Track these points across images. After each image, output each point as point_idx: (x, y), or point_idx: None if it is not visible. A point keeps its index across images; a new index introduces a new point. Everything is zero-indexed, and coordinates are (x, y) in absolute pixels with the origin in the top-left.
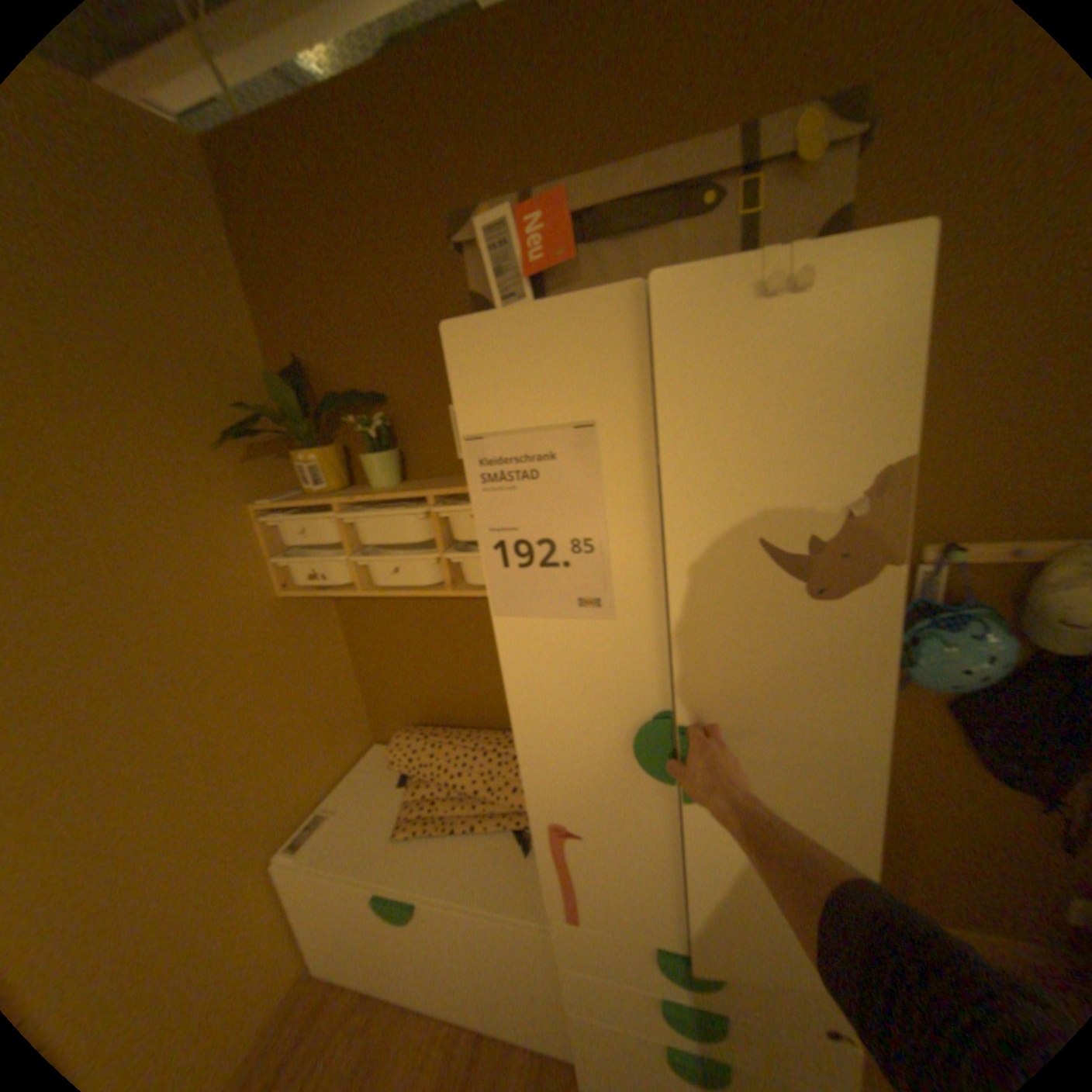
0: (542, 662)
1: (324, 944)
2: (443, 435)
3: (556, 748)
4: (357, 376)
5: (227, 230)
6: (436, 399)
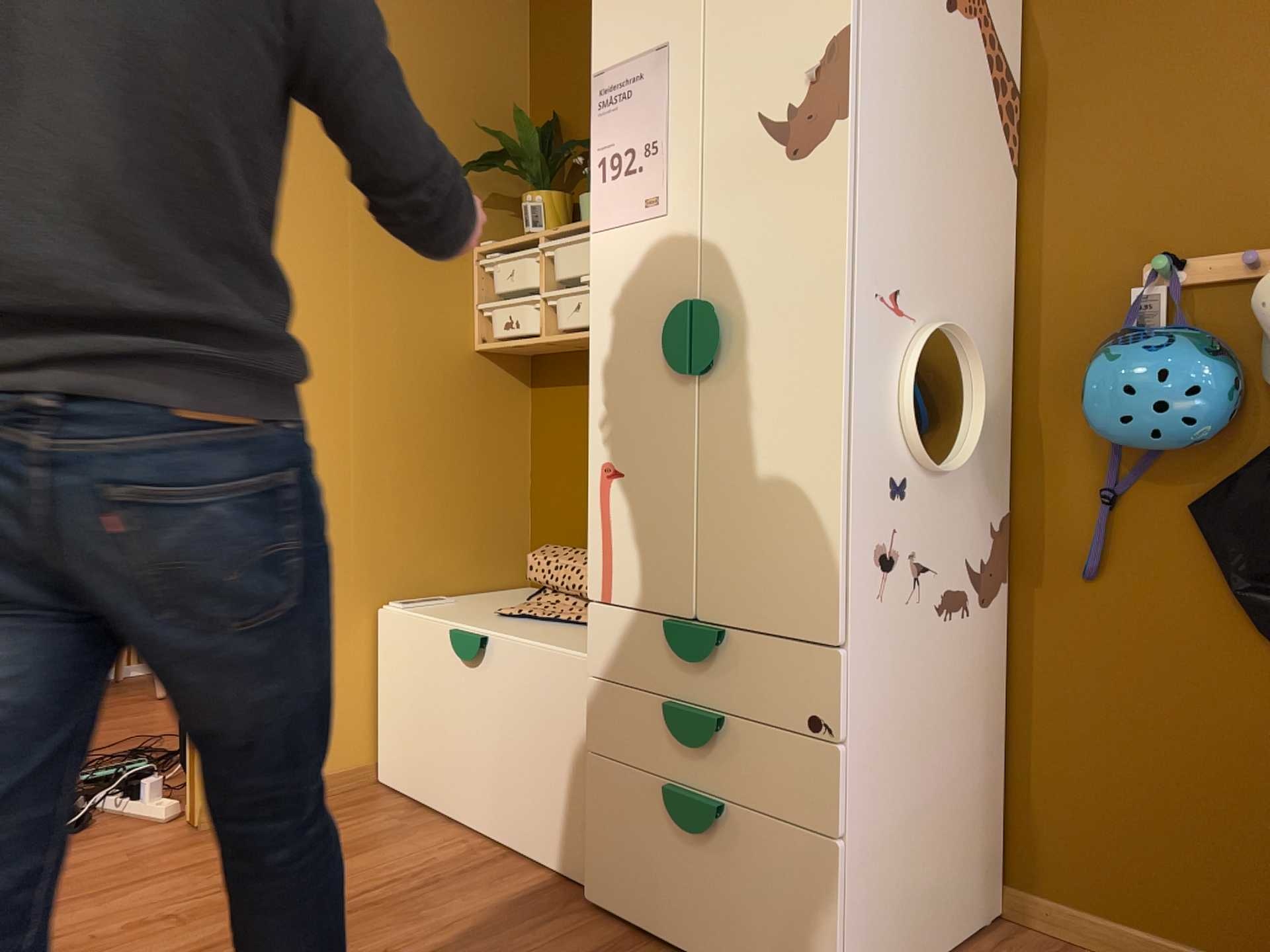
0: (616, 272)
1: (396, 726)
2: None
3: (615, 366)
4: None
5: (530, 6)
6: None
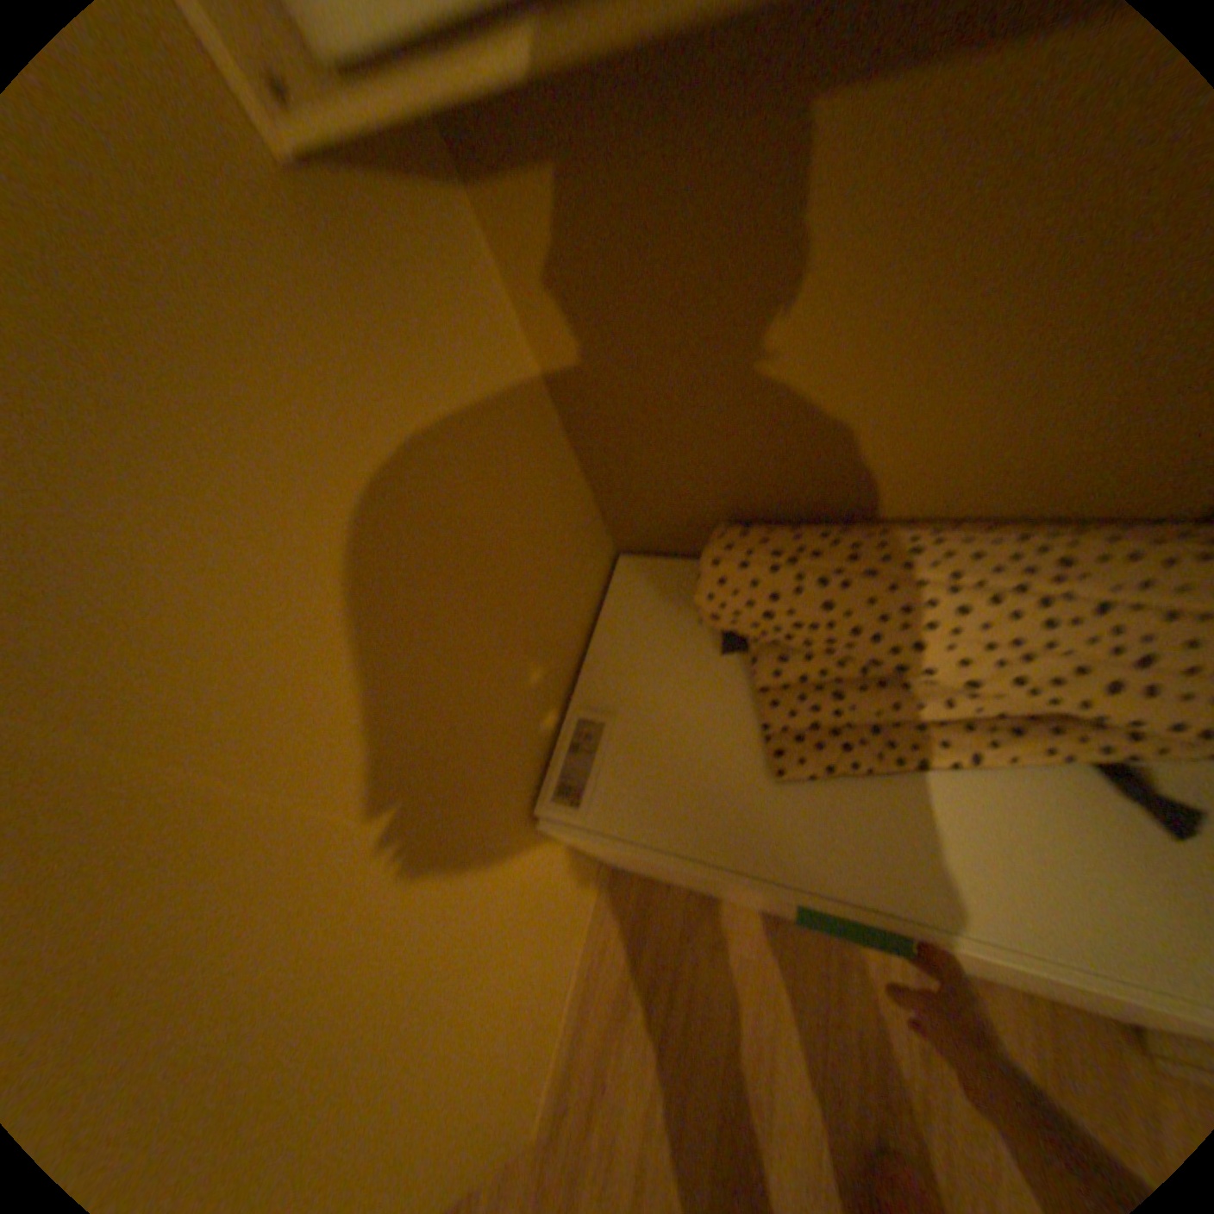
0: None
1: None
2: None
3: None
4: None
5: None
6: None
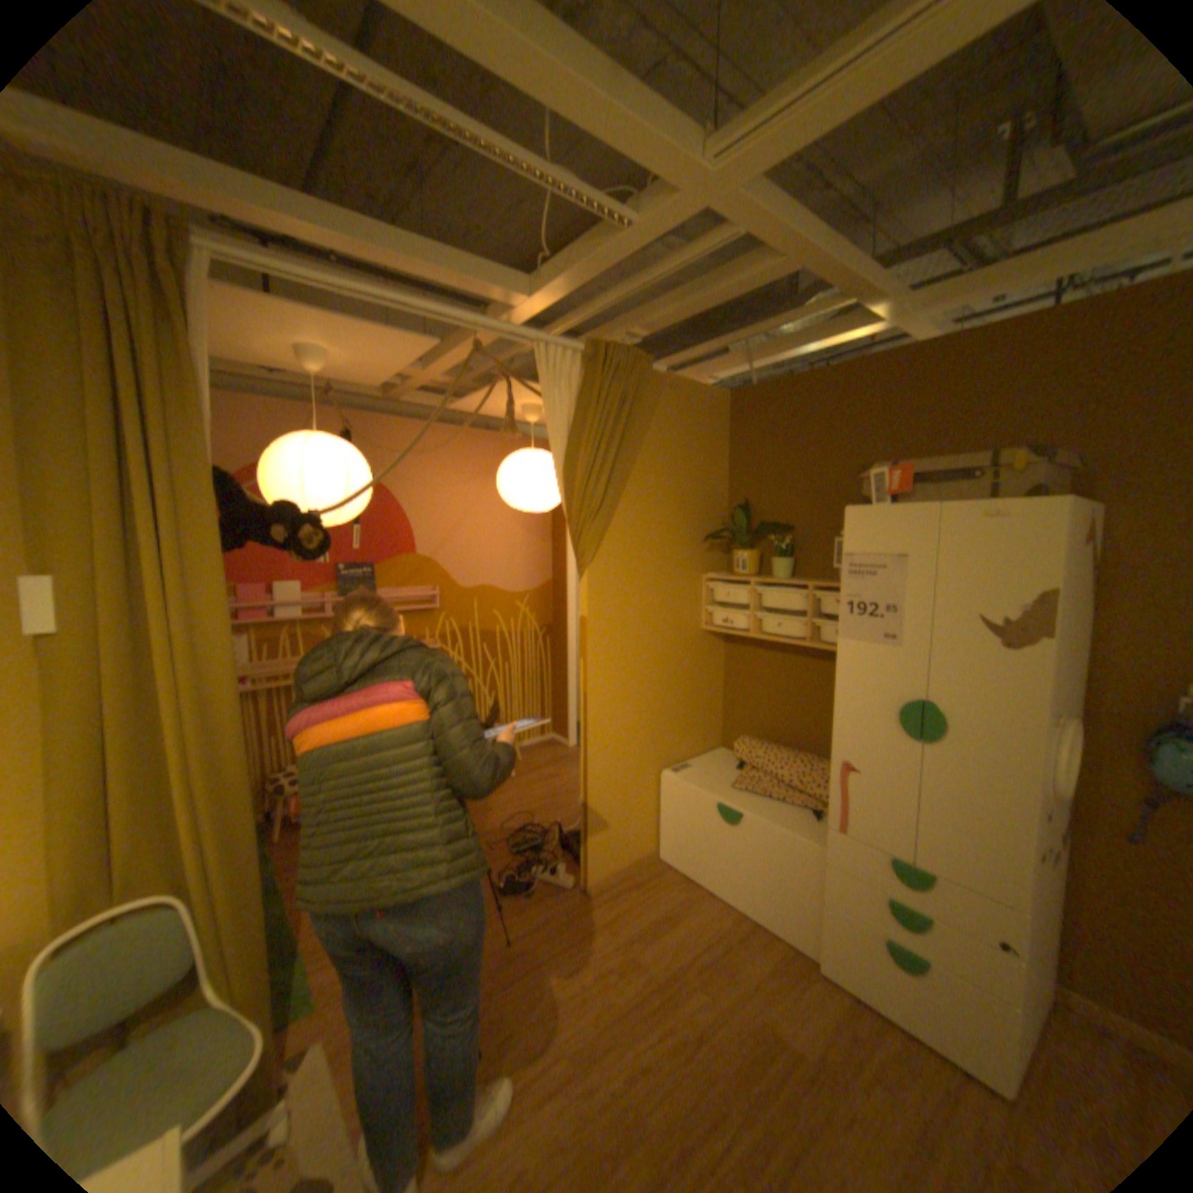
0: (857, 665)
1: (674, 837)
2: (823, 554)
3: (855, 715)
4: (778, 514)
5: (728, 434)
6: (824, 533)
